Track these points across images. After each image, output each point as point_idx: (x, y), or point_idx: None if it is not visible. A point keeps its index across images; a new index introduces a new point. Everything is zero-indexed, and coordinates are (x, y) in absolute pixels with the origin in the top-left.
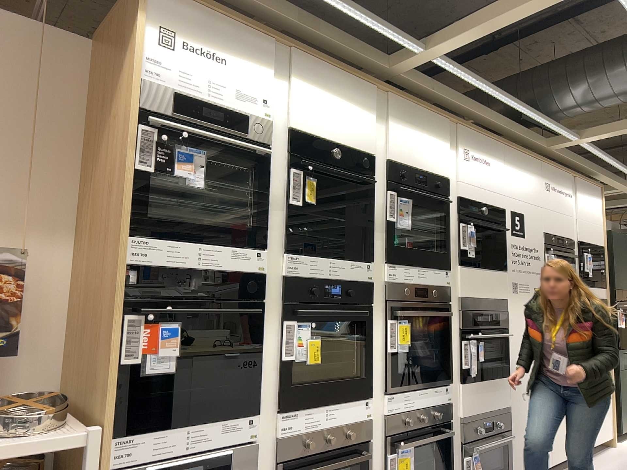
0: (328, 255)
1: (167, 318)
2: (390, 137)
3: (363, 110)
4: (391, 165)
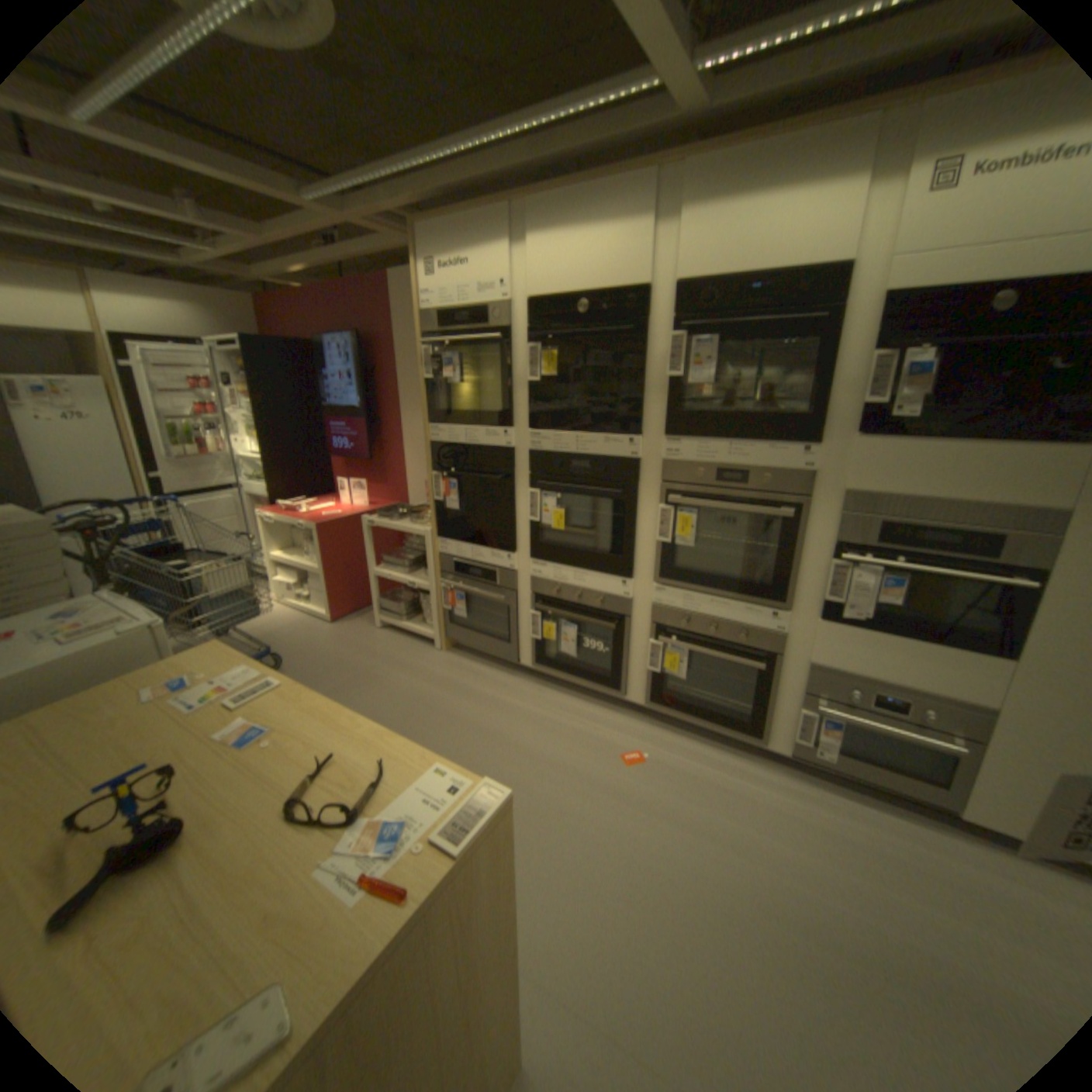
0: (576, 432)
1: (448, 480)
2: (690, 232)
3: (630, 213)
4: (693, 282)
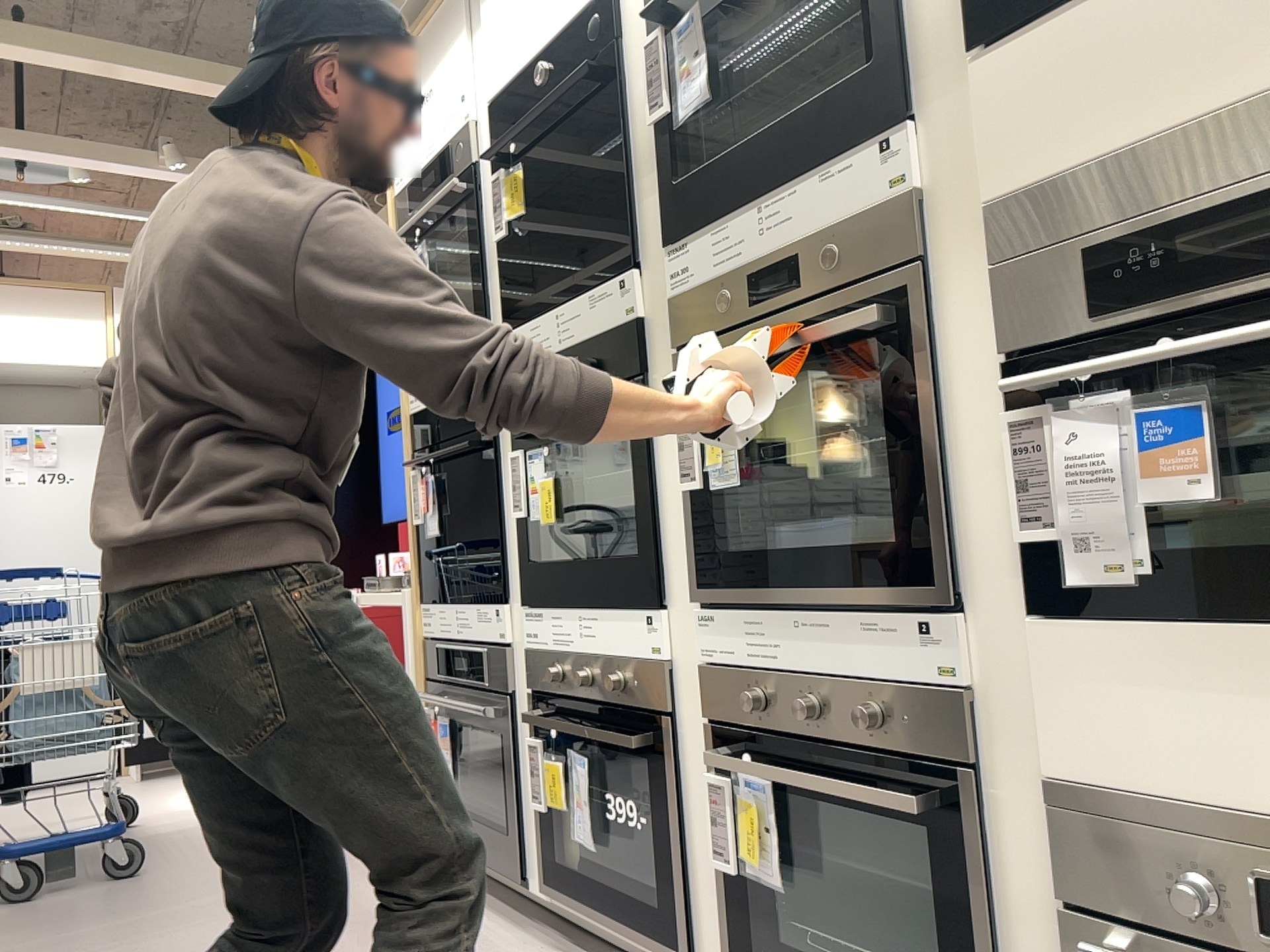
0: (556, 302)
1: (425, 475)
2: None
3: None
4: None
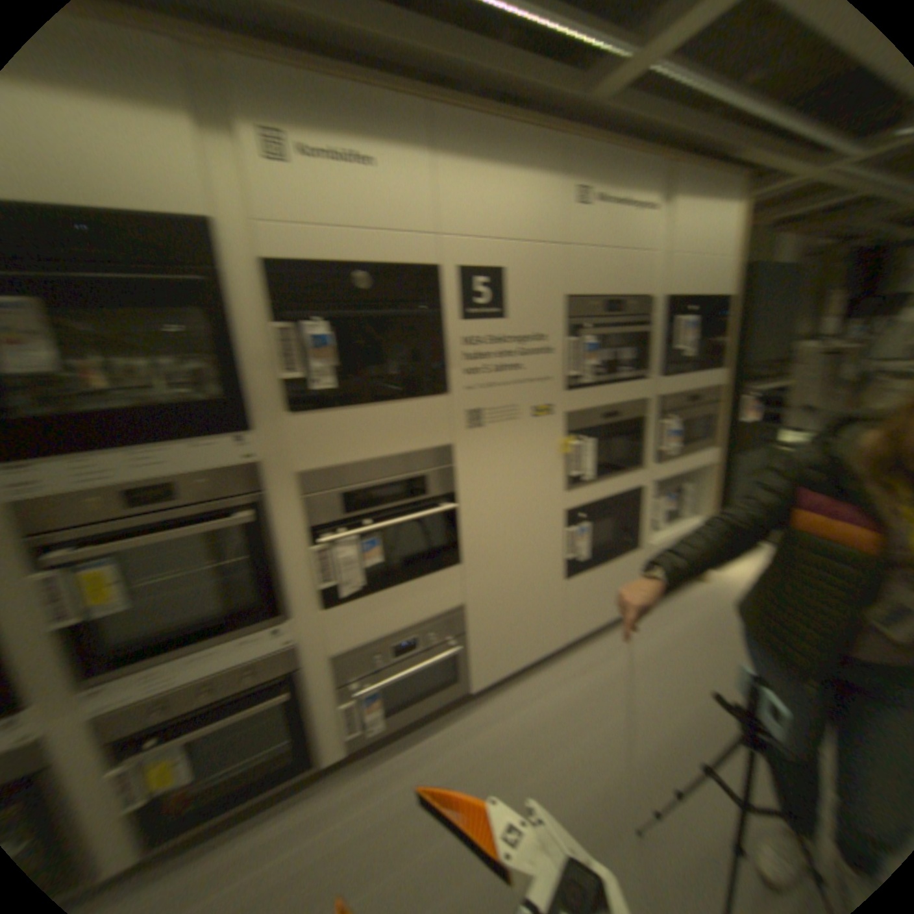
0: None
1: None
2: None
3: None
4: None
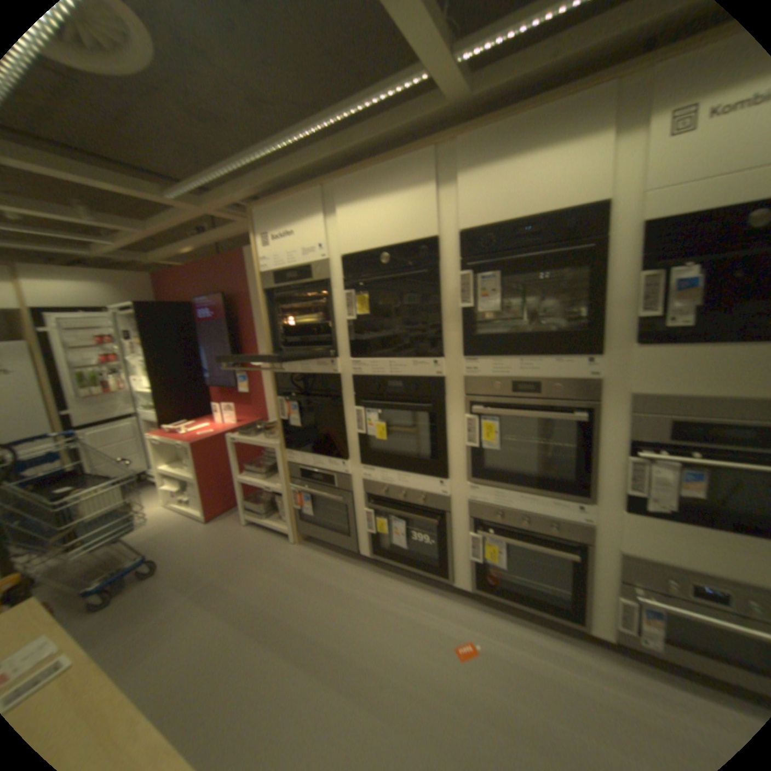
0: (390, 357)
1: (291, 402)
2: (467, 191)
3: (416, 182)
4: (474, 230)
